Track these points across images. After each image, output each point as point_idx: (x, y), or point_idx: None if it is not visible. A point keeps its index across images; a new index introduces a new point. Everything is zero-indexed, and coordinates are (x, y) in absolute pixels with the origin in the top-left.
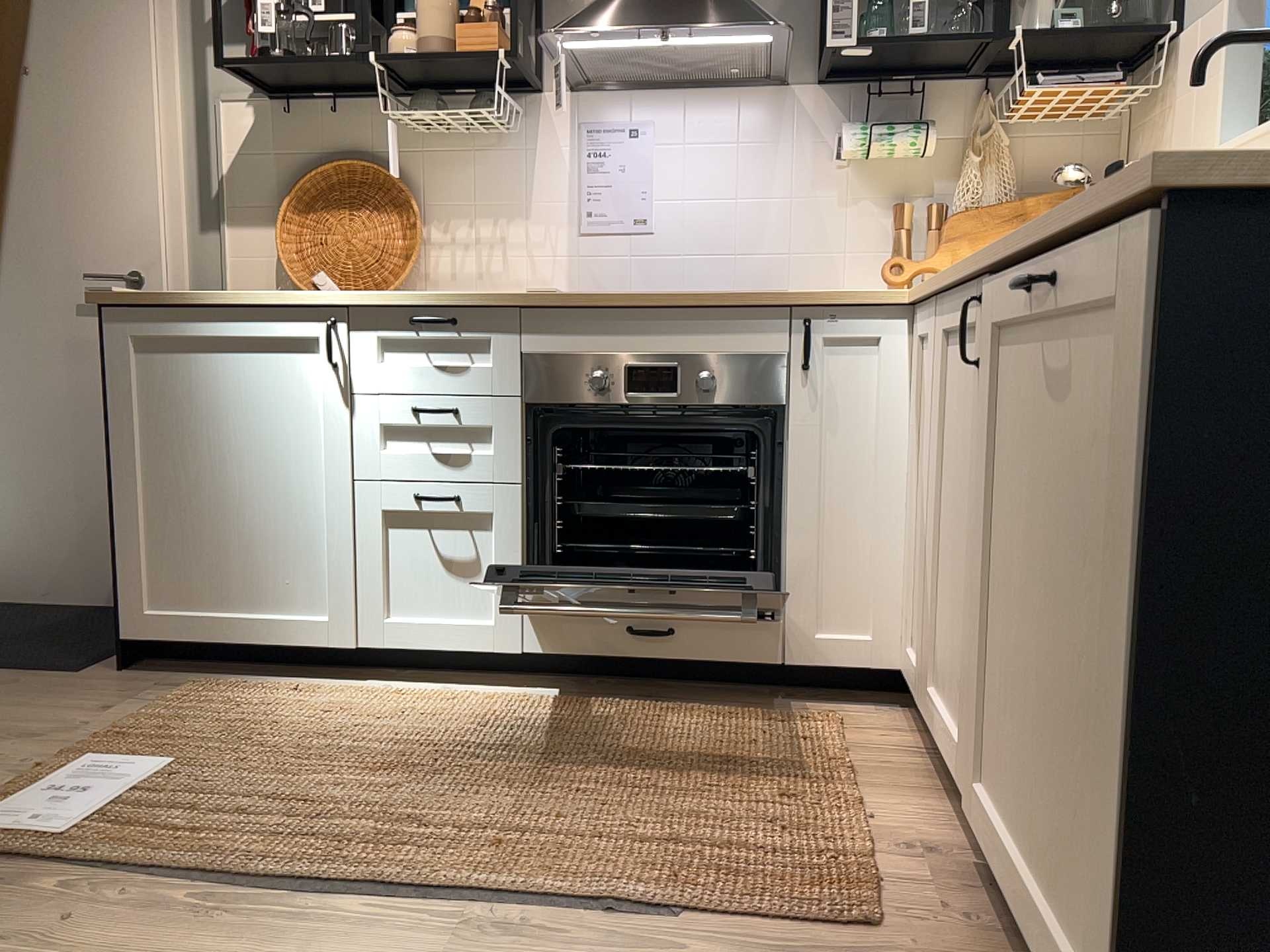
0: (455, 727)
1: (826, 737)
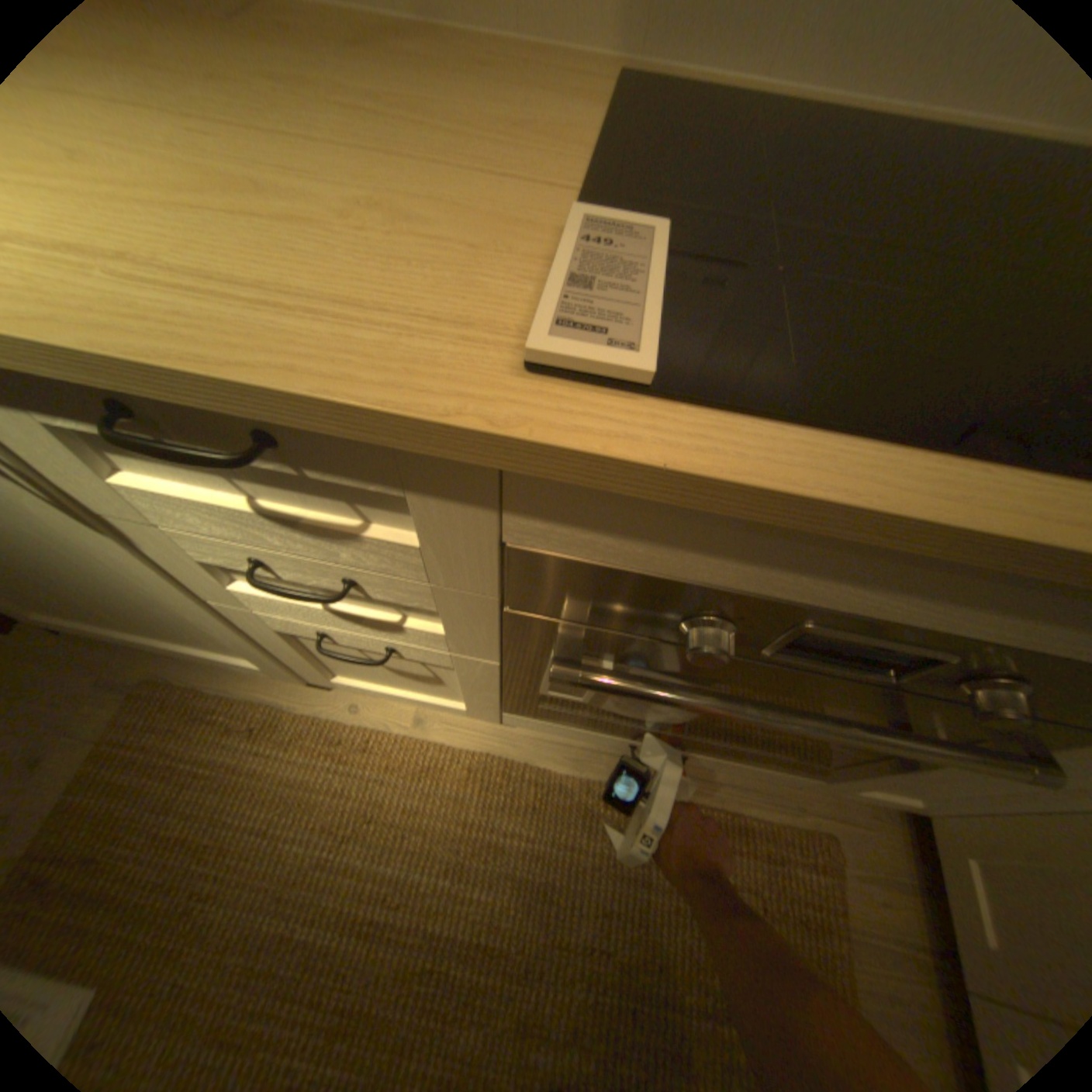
0: (426, 864)
1: (826, 918)
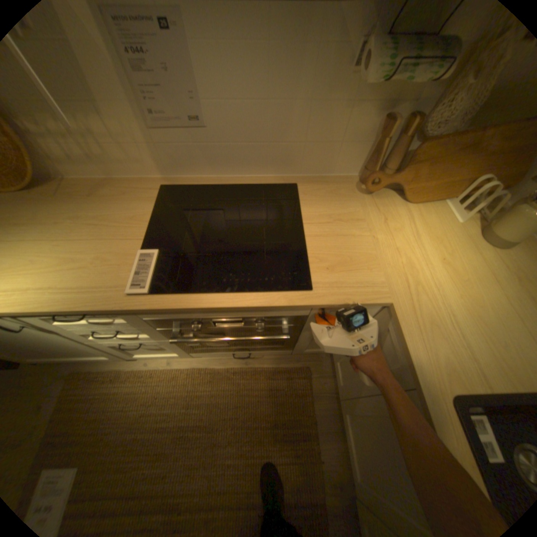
0: (176, 408)
1: (305, 392)
